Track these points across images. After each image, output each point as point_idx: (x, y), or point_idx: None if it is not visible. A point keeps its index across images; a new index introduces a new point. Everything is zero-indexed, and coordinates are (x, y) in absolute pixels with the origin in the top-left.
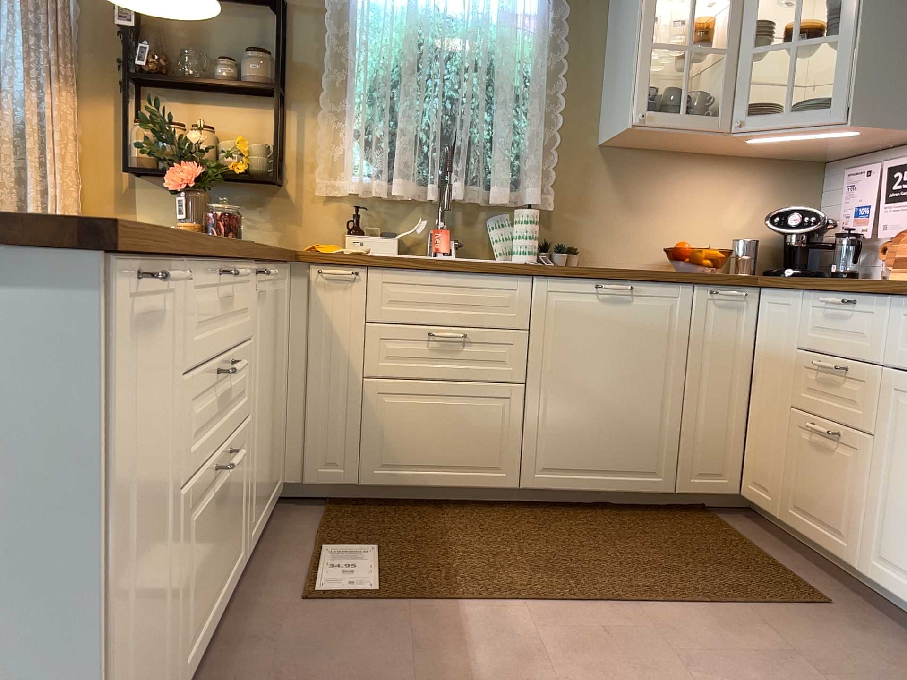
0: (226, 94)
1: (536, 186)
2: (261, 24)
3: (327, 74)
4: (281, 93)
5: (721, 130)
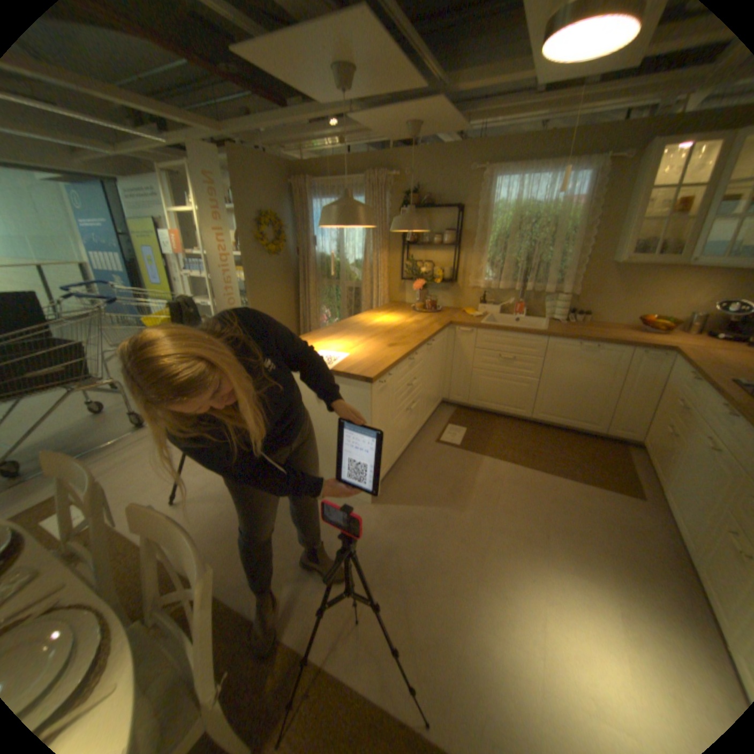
0: (436, 246)
1: (571, 283)
2: (451, 215)
3: (476, 236)
4: (456, 246)
5: (680, 263)
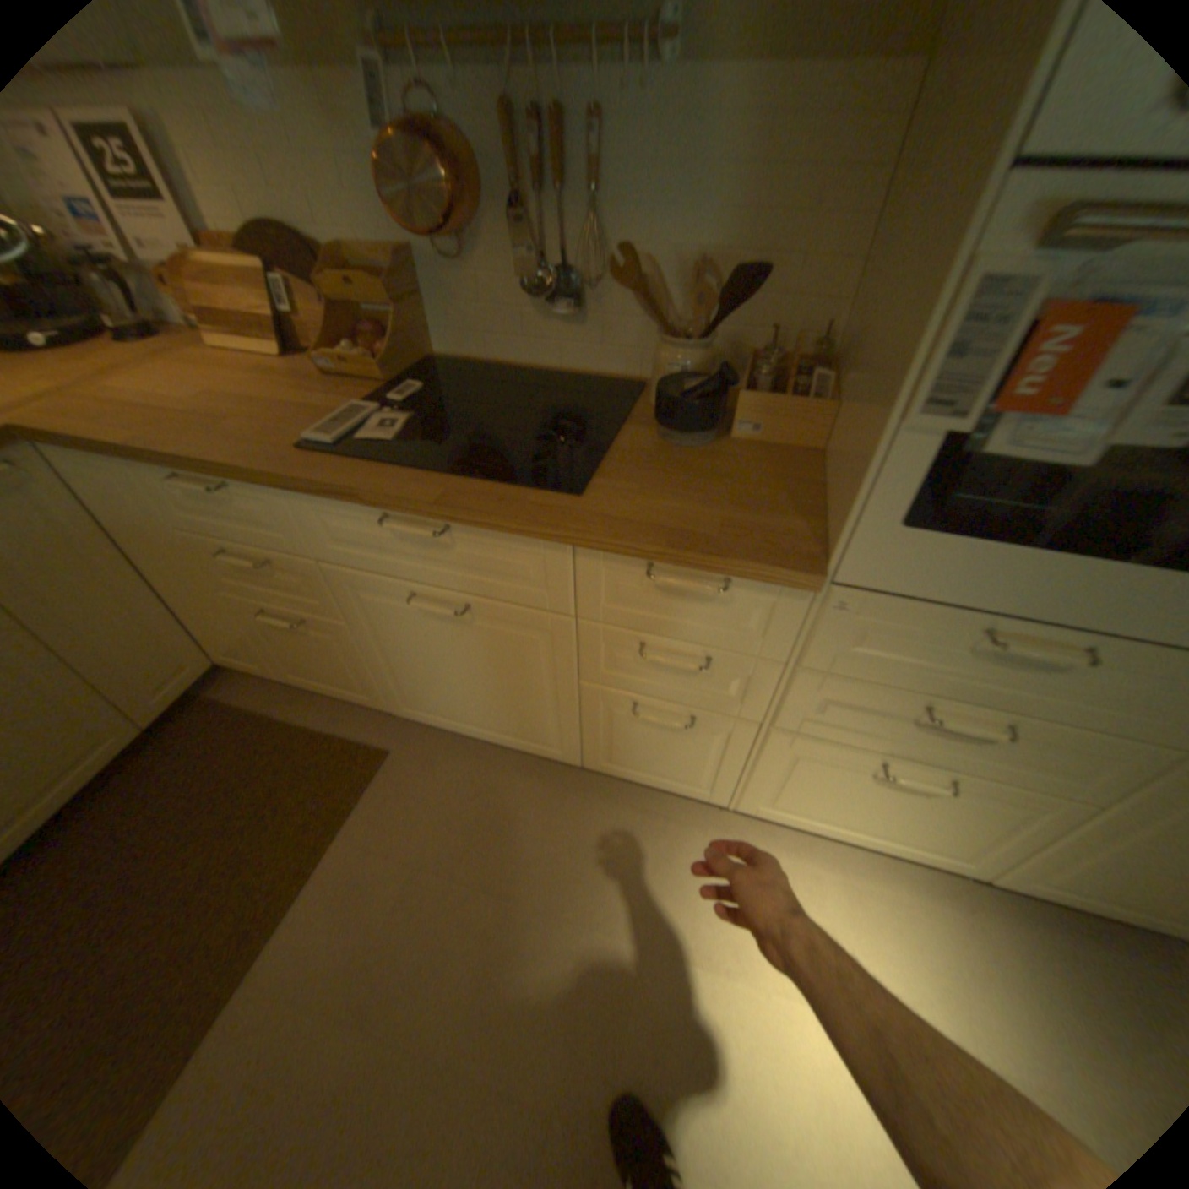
0: None
1: None
2: None
3: None
4: None
5: None
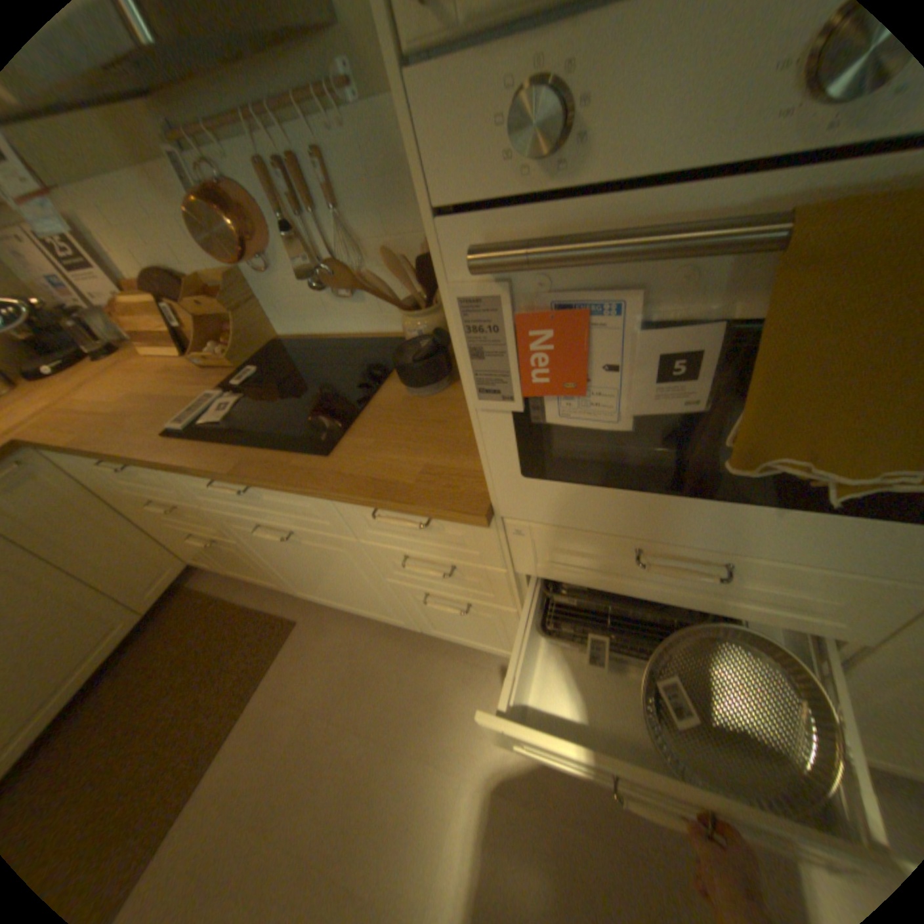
0: None
1: None
2: None
3: None
4: None
5: None
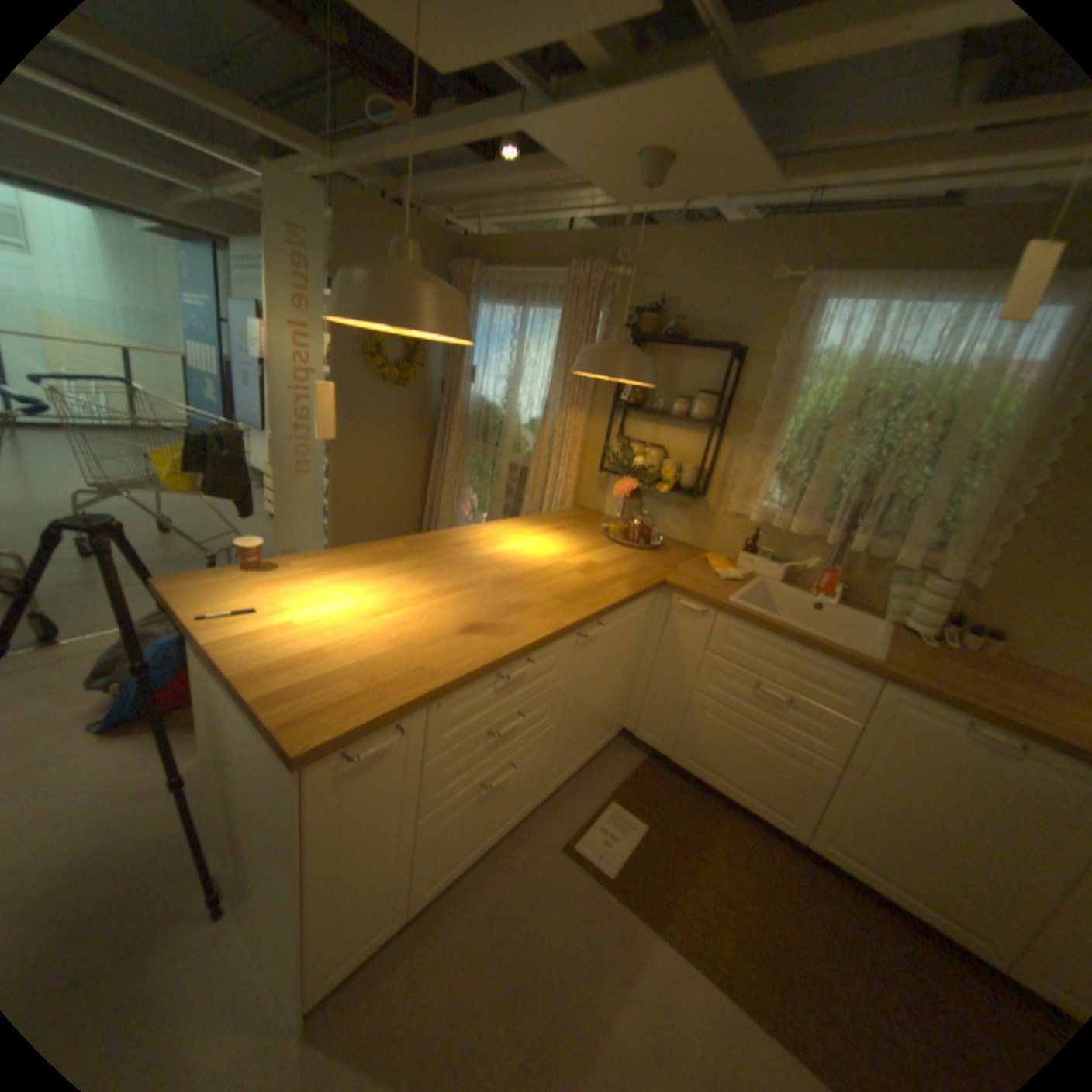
0: (679, 419)
1: (968, 557)
2: (720, 363)
3: (762, 413)
4: (718, 425)
5: None
